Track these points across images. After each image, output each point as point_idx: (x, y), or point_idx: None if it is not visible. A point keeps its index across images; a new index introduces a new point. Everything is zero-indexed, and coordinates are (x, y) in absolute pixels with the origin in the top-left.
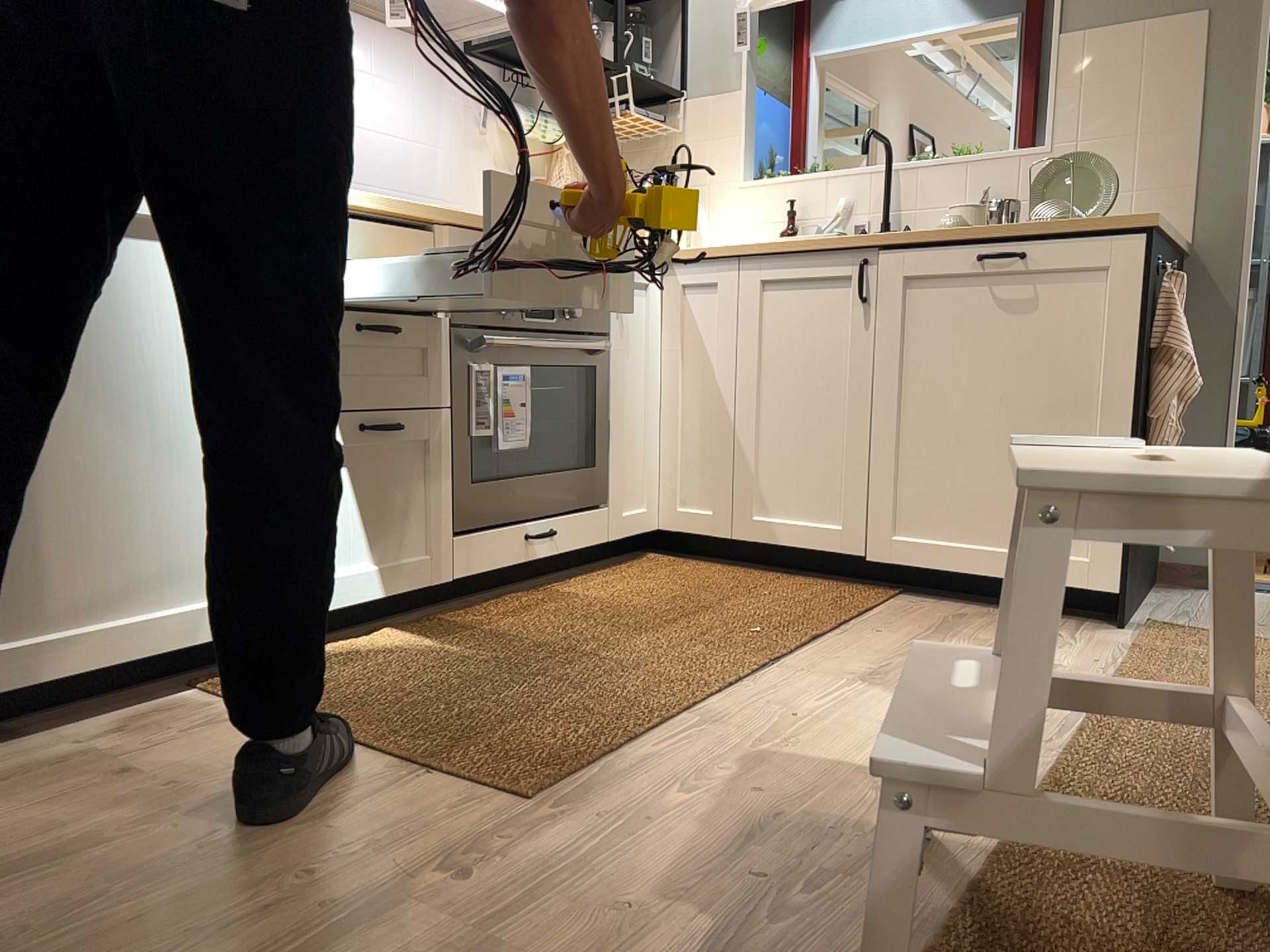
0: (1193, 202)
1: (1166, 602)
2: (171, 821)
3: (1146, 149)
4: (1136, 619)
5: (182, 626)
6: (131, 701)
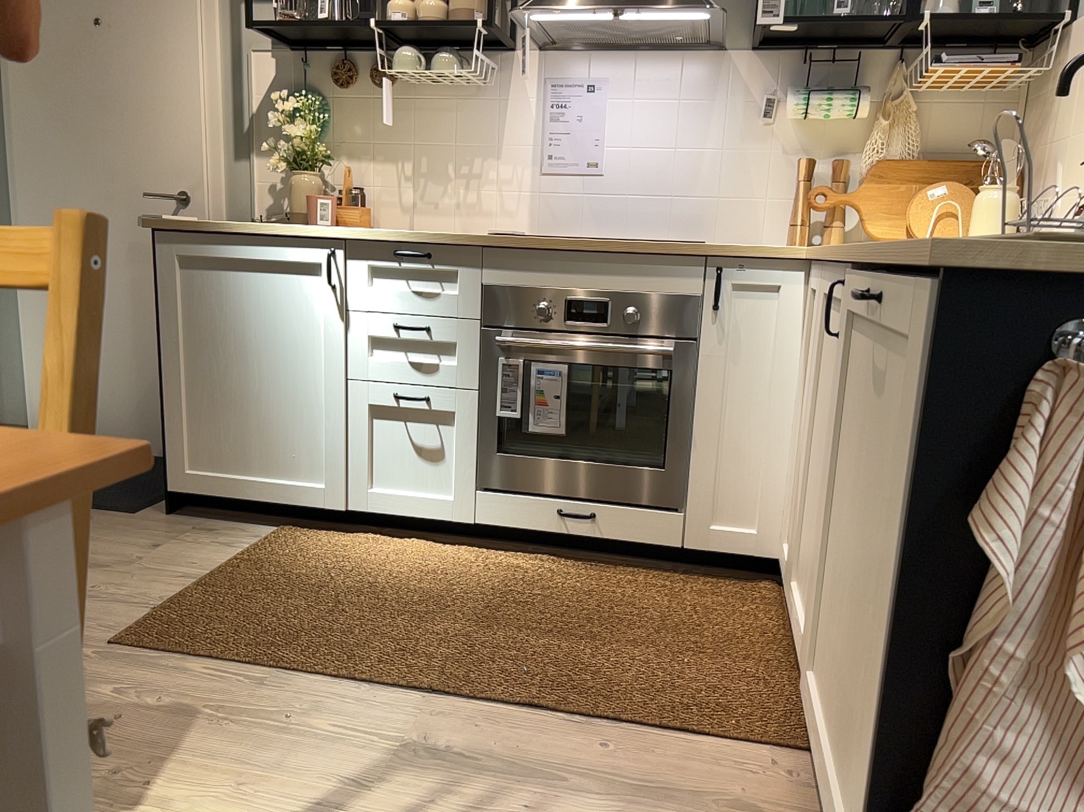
0: None
1: None
2: (102, 571)
3: None
4: None
5: (269, 489)
6: (260, 521)
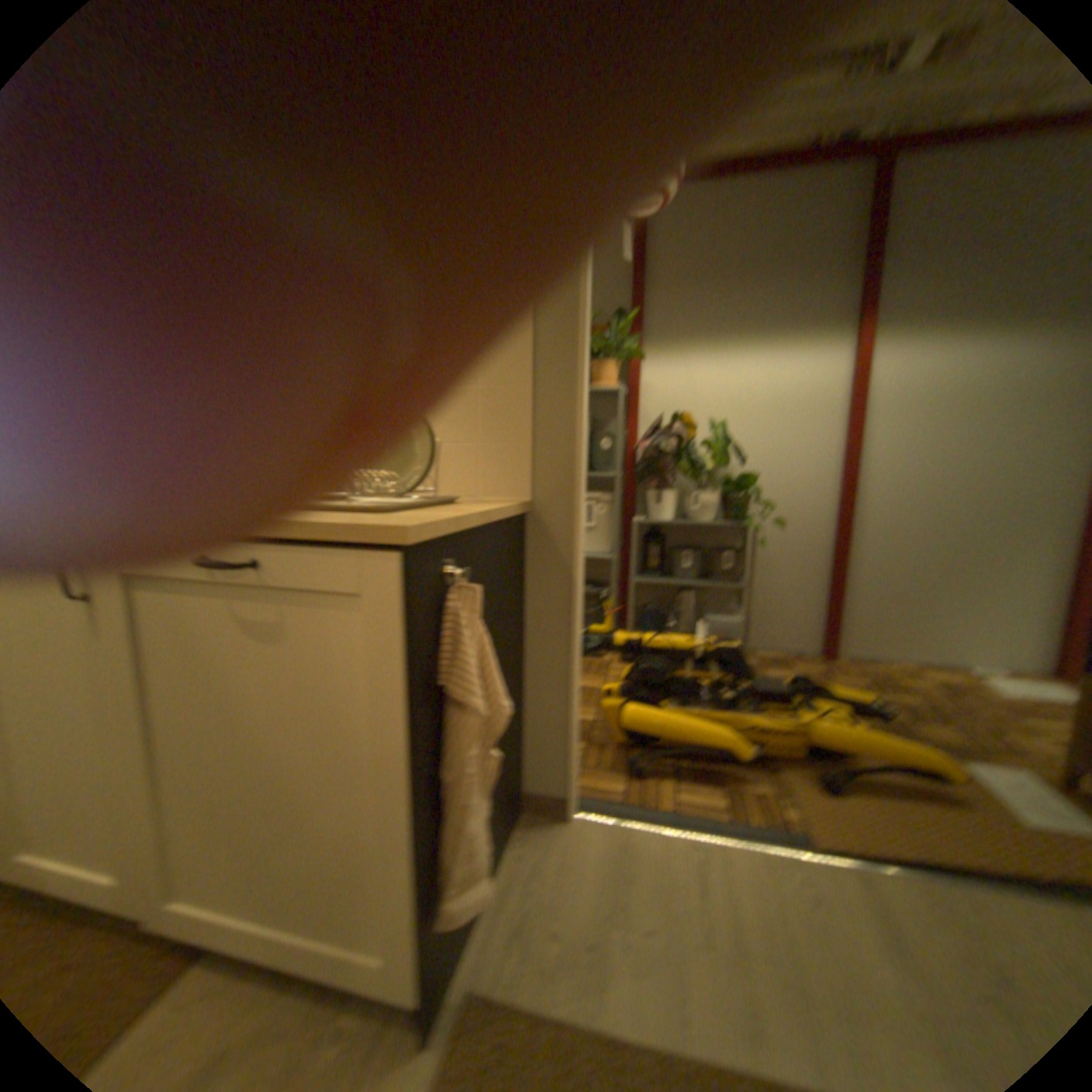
0: (535, 457)
1: (518, 880)
2: None
3: (492, 399)
4: (462, 981)
5: None
6: None
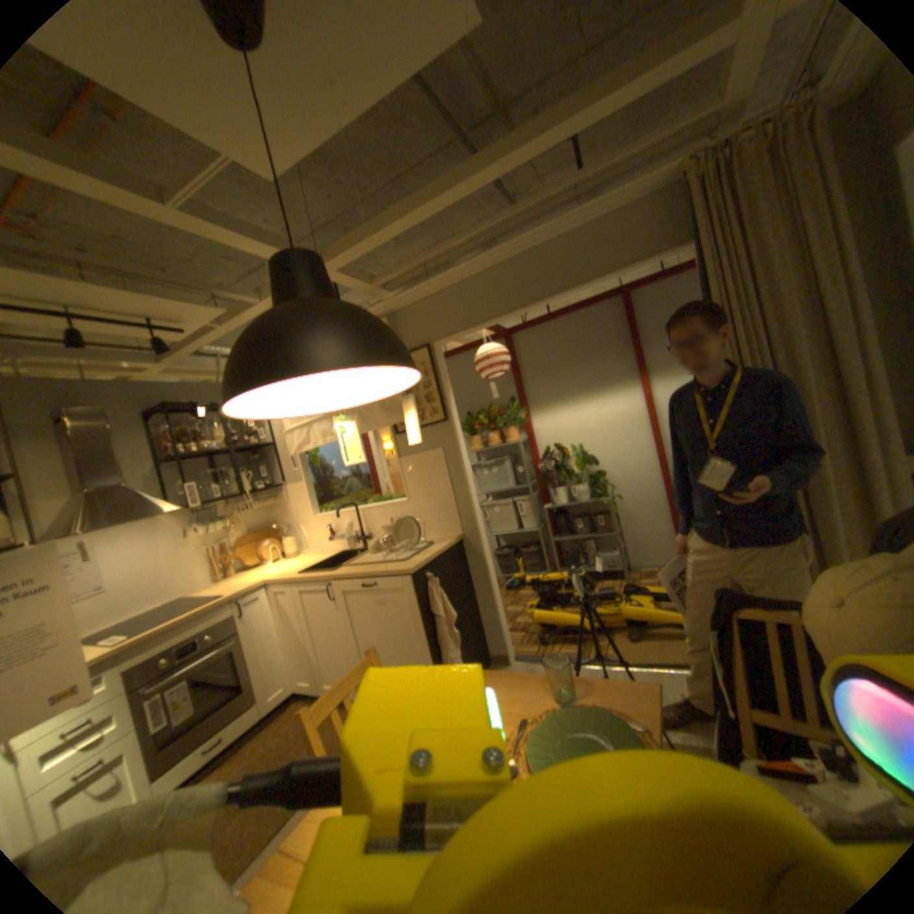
0: (459, 515)
1: None
2: None
3: (439, 496)
4: None
5: None
6: None
